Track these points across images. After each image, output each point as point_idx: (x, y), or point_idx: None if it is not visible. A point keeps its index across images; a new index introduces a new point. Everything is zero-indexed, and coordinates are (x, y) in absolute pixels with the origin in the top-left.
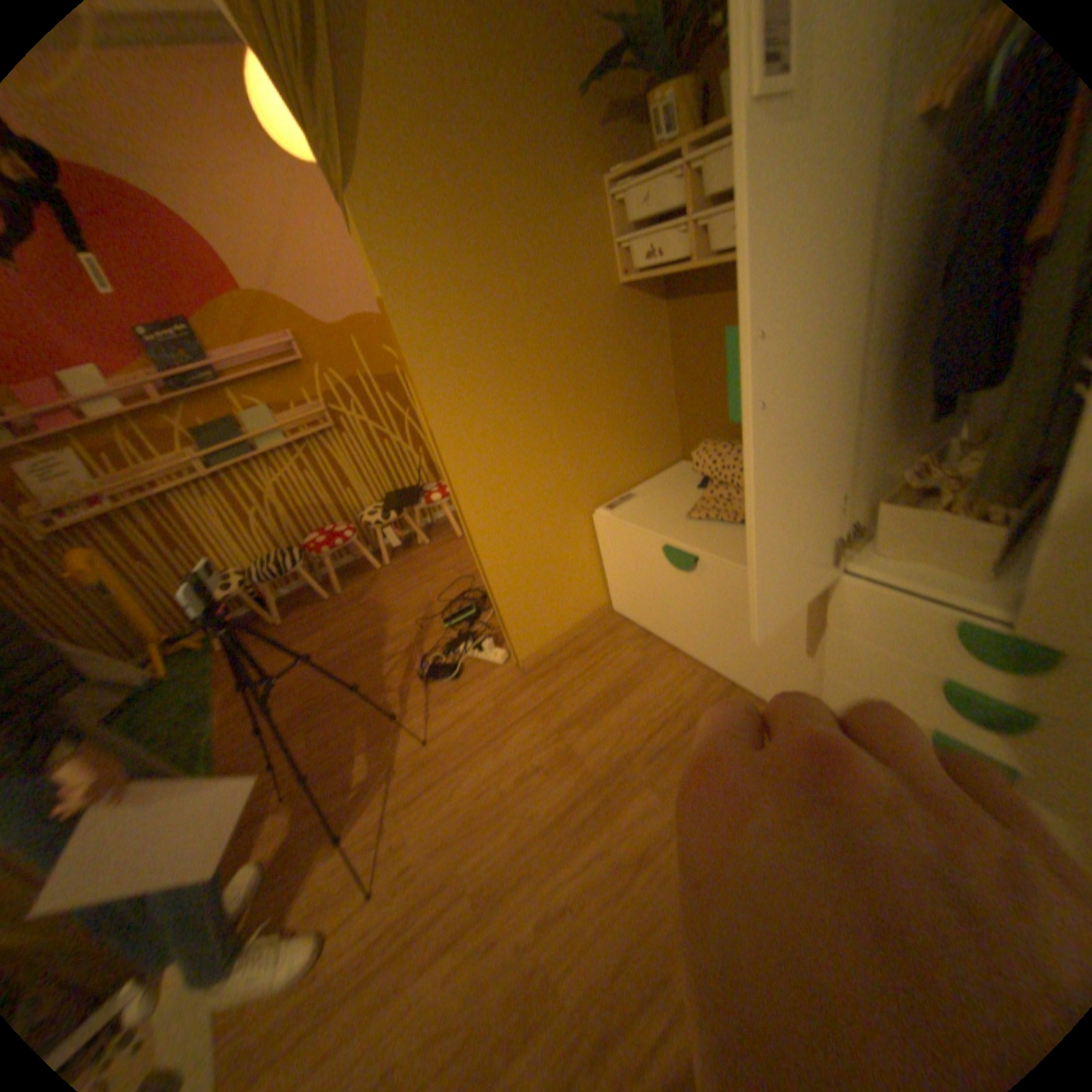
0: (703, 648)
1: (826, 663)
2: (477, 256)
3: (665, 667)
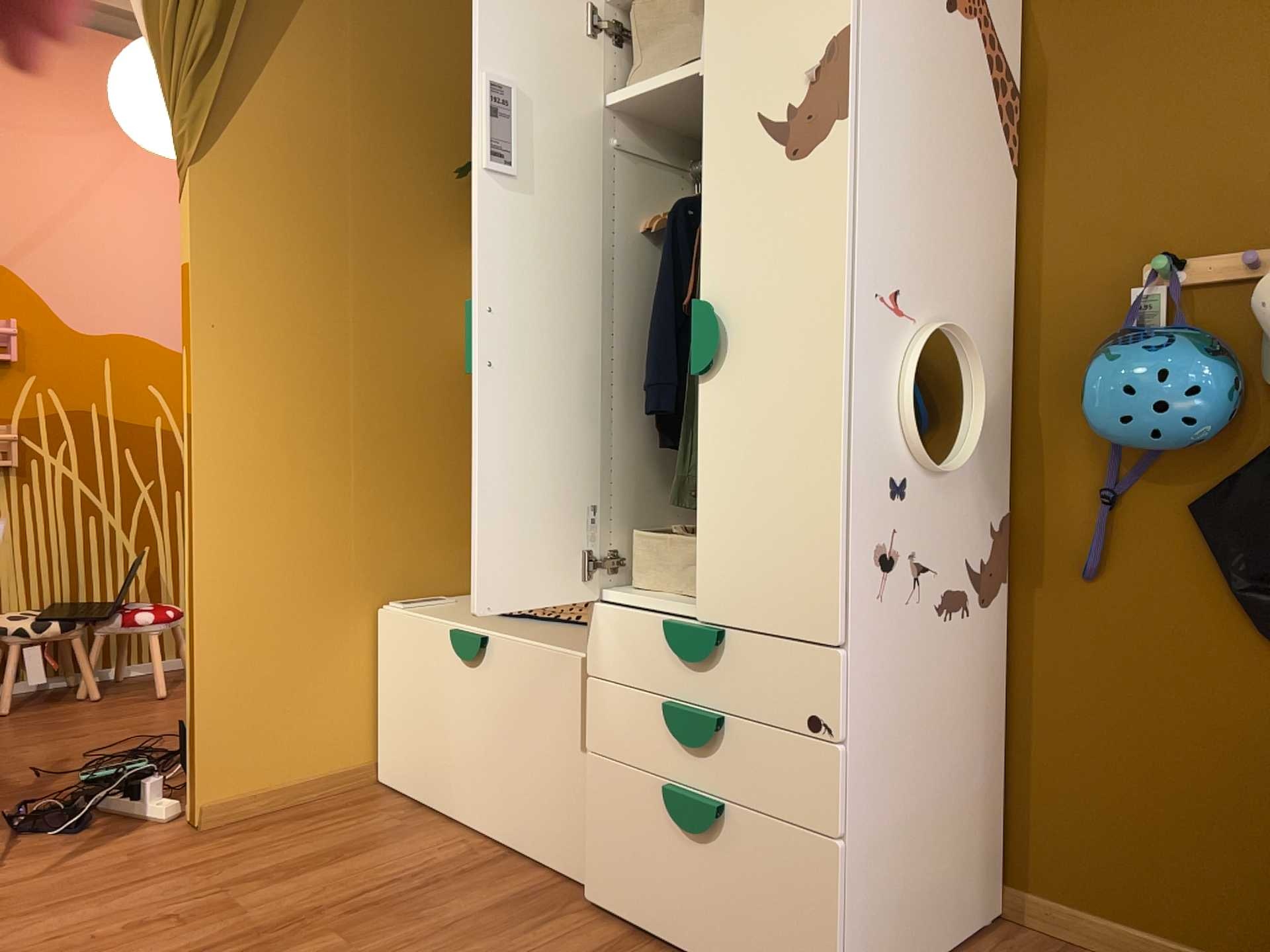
0: (482, 803)
1: (590, 743)
2: (312, 268)
3: (423, 837)
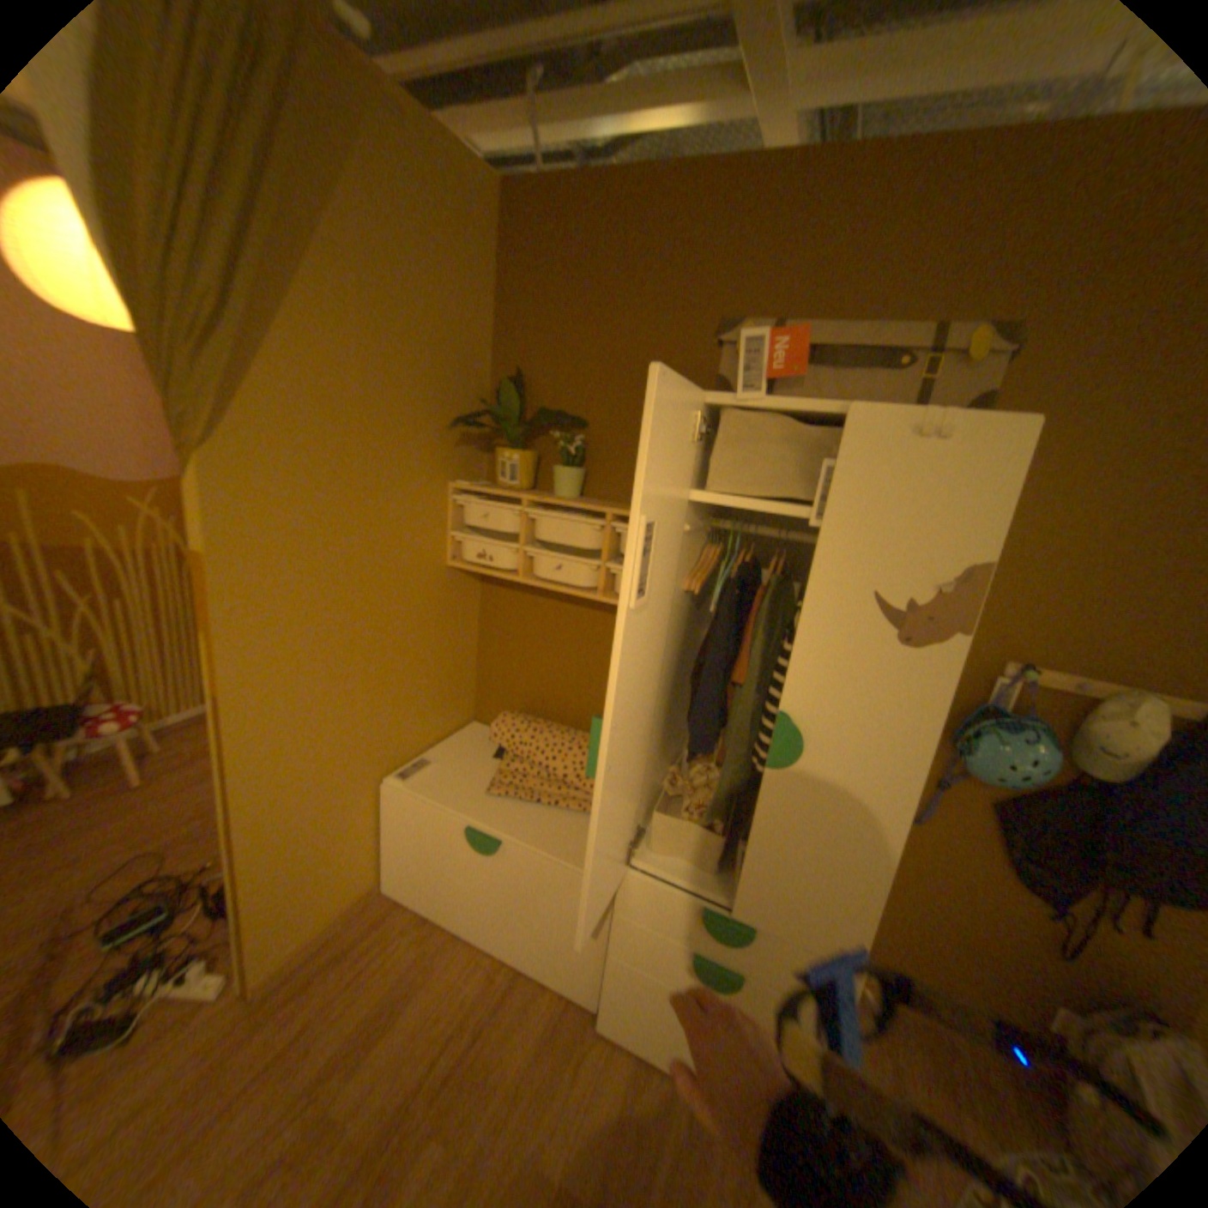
0: (491, 937)
1: (610, 947)
2: (325, 531)
3: (448, 966)
